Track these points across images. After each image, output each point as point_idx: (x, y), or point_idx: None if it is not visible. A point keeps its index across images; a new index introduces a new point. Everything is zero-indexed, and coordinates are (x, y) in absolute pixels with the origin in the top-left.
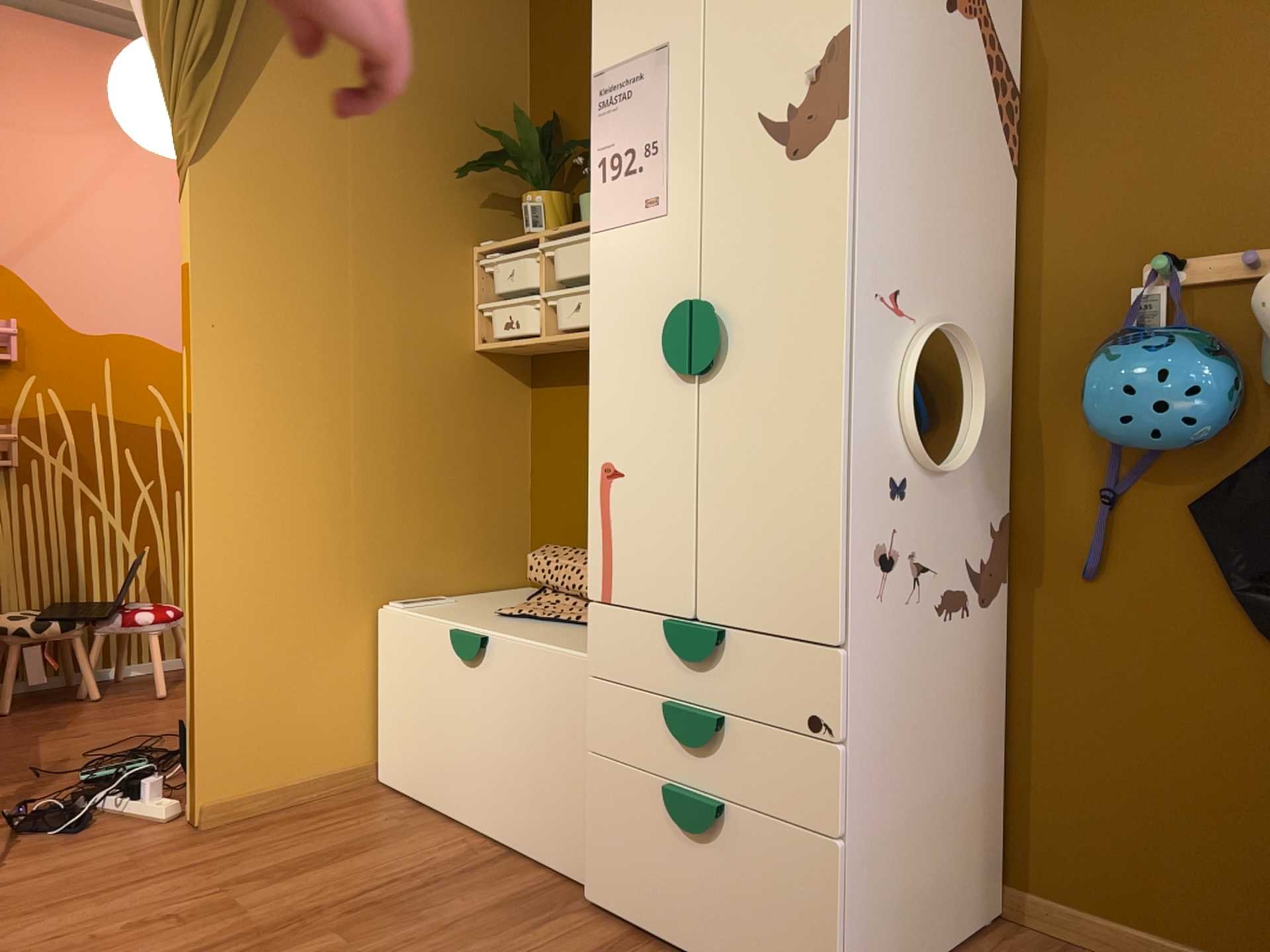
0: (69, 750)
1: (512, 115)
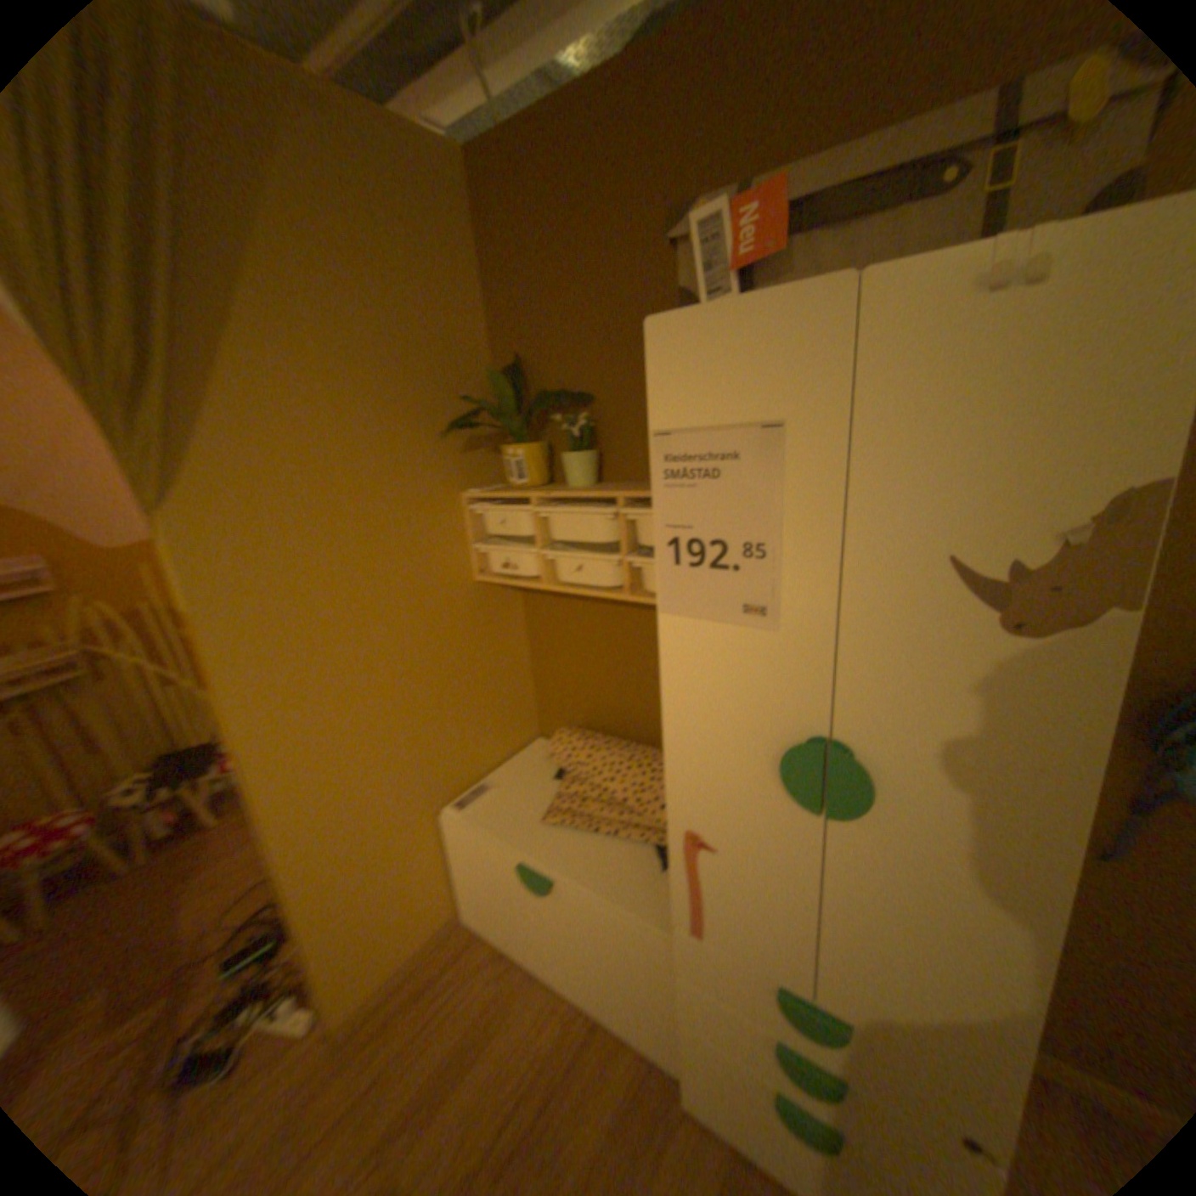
0: (200, 923)
1: (471, 355)
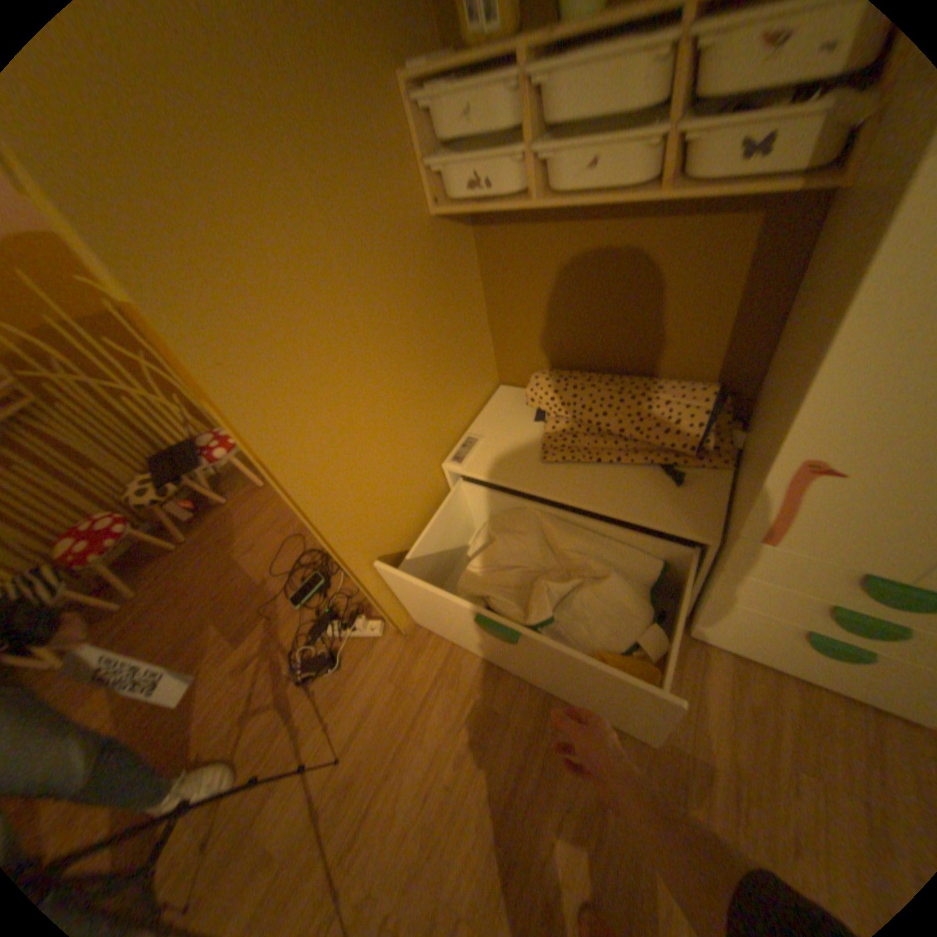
0: (258, 572)
1: None
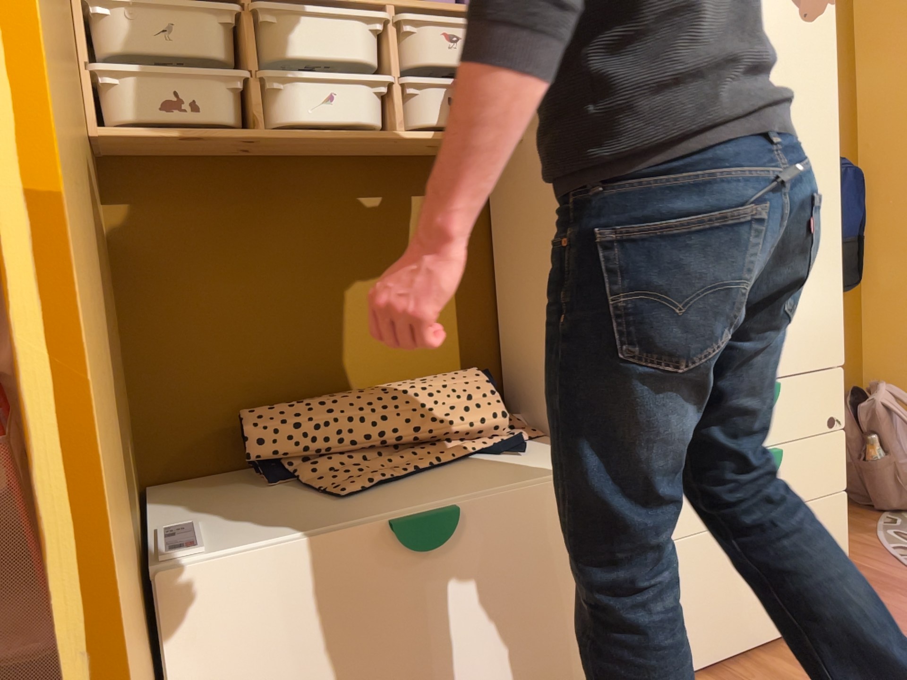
0: None
1: None
